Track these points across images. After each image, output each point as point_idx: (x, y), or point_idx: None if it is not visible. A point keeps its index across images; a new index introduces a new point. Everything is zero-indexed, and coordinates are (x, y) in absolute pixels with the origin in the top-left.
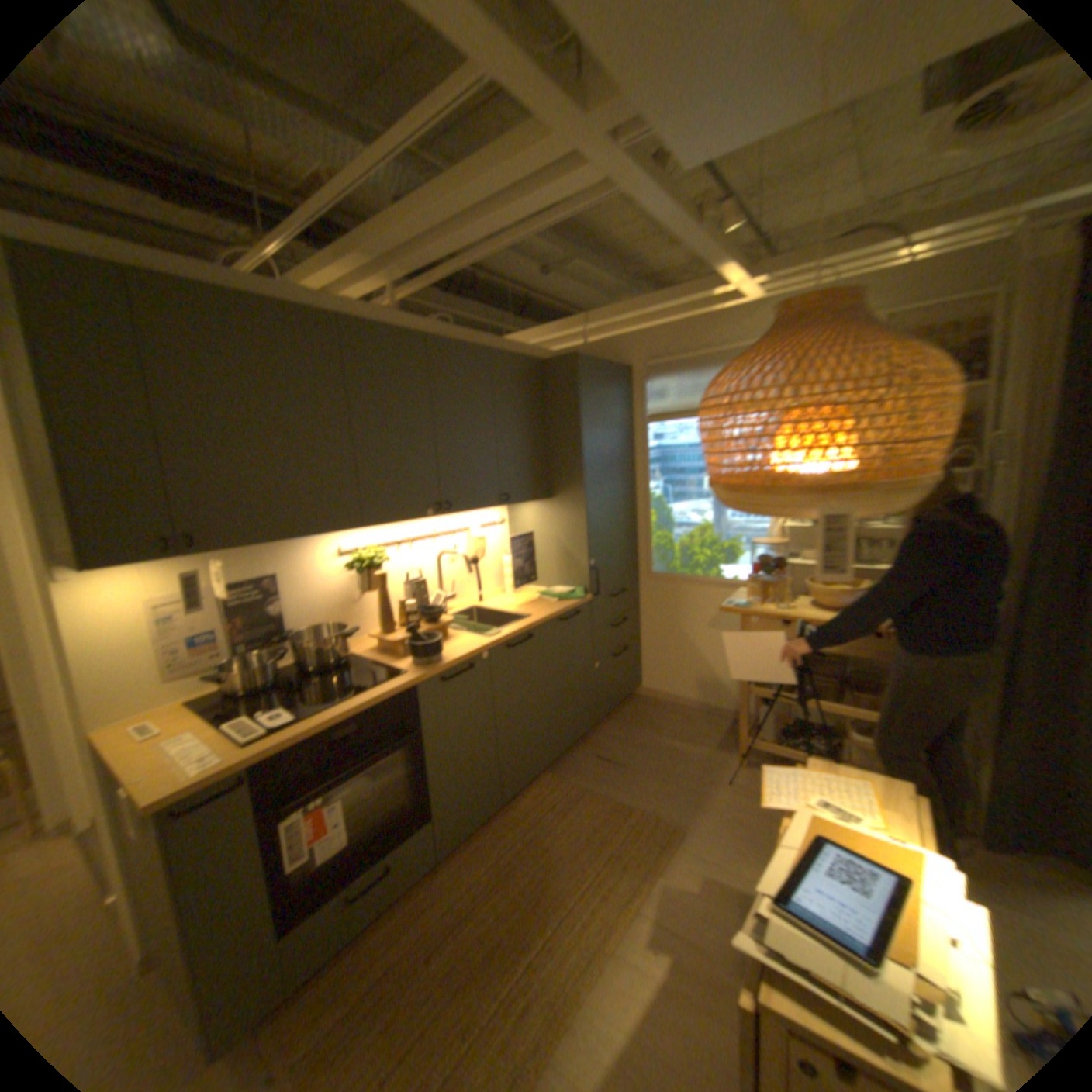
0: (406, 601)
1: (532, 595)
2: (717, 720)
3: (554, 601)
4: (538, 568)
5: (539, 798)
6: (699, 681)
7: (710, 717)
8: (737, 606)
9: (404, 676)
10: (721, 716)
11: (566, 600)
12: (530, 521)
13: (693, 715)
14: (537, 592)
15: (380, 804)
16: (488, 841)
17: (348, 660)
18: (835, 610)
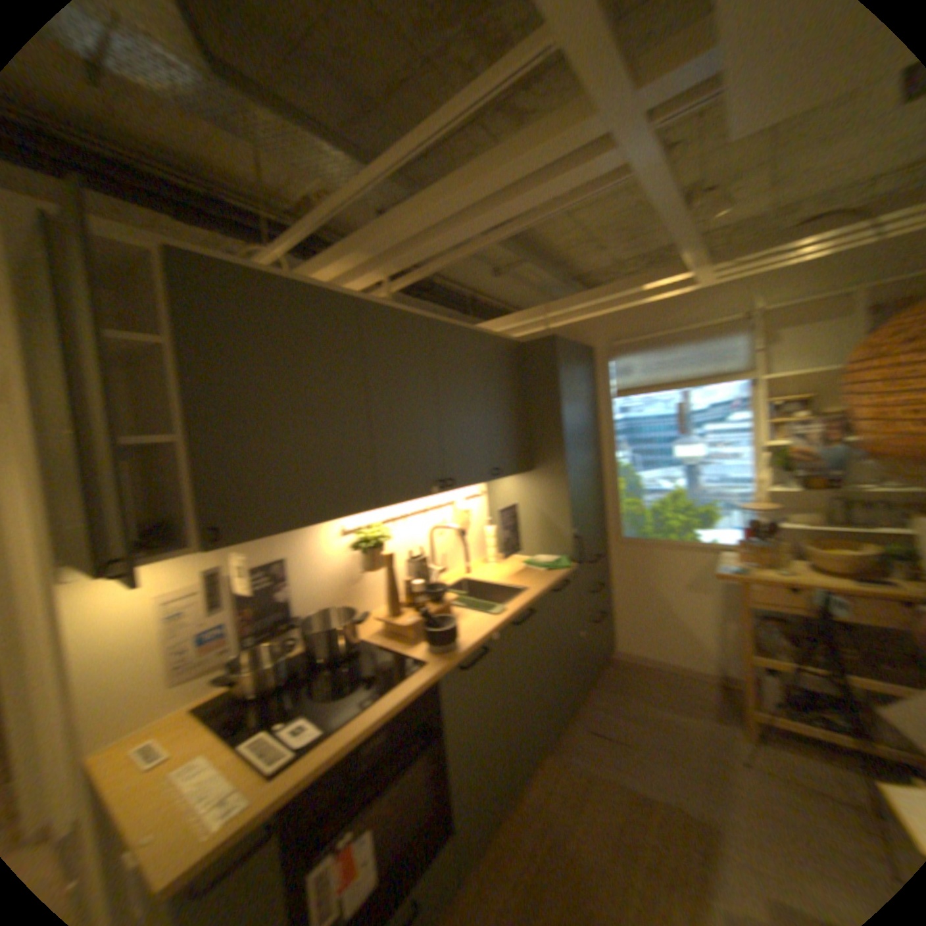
0: (406, 578)
1: (516, 565)
2: (704, 686)
3: (543, 571)
4: (519, 537)
5: (547, 788)
6: (680, 646)
7: (696, 683)
8: (735, 573)
9: (426, 669)
10: (707, 682)
11: (555, 570)
12: (509, 492)
13: (676, 681)
14: (522, 562)
15: (404, 823)
16: (505, 848)
17: (357, 648)
18: (843, 576)
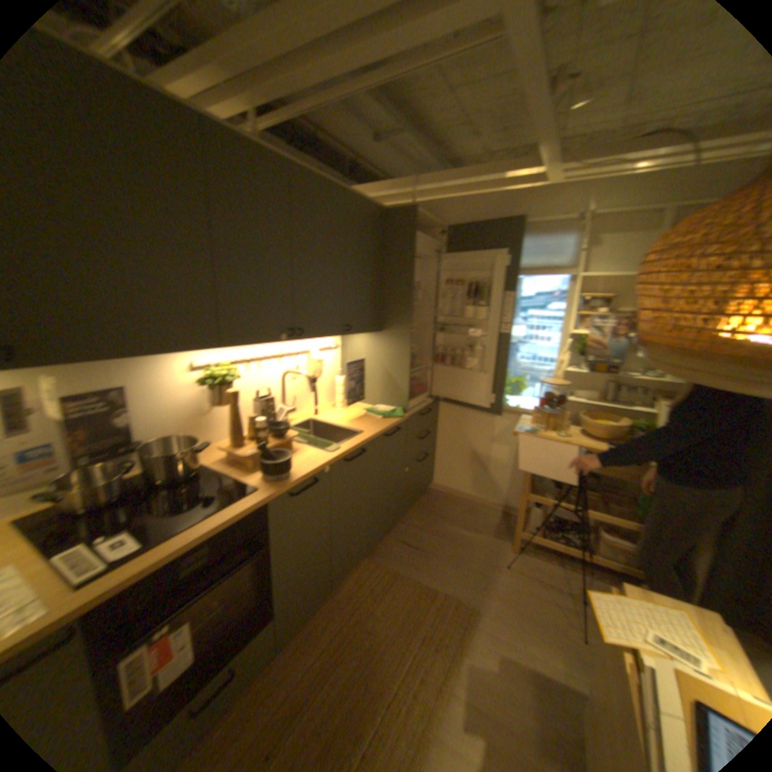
0: (251, 416)
1: (357, 411)
2: (490, 512)
3: (377, 418)
4: (362, 389)
5: (358, 583)
6: (478, 482)
7: (484, 509)
8: (526, 432)
9: (253, 495)
10: (492, 508)
11: (388, 419)
12: (358, 349)
13: (471, 507)
14: (362, 410)
15: (224, 615)
16: (317, 626)
17: (194, 473)
18: (601, 440)
